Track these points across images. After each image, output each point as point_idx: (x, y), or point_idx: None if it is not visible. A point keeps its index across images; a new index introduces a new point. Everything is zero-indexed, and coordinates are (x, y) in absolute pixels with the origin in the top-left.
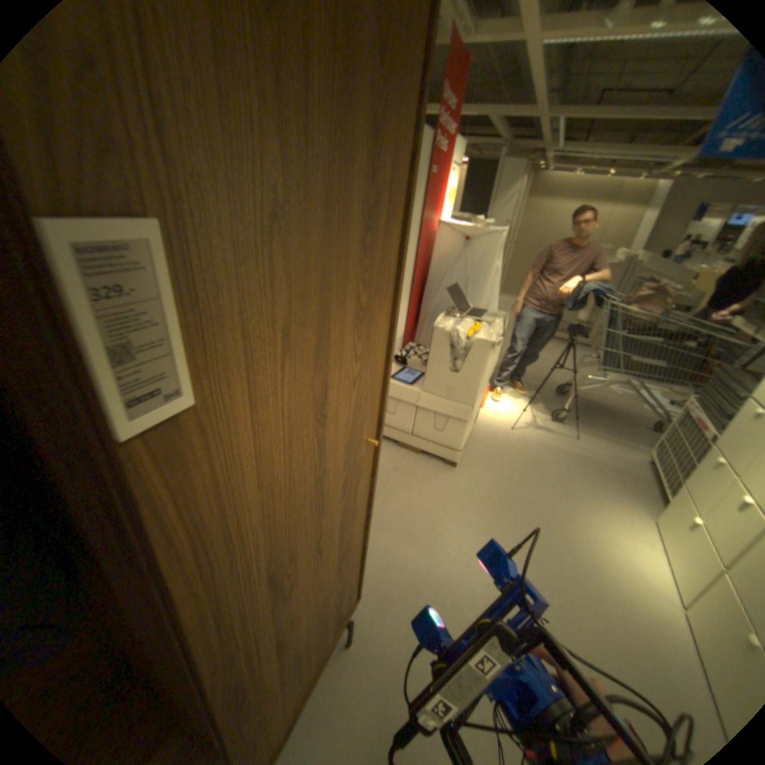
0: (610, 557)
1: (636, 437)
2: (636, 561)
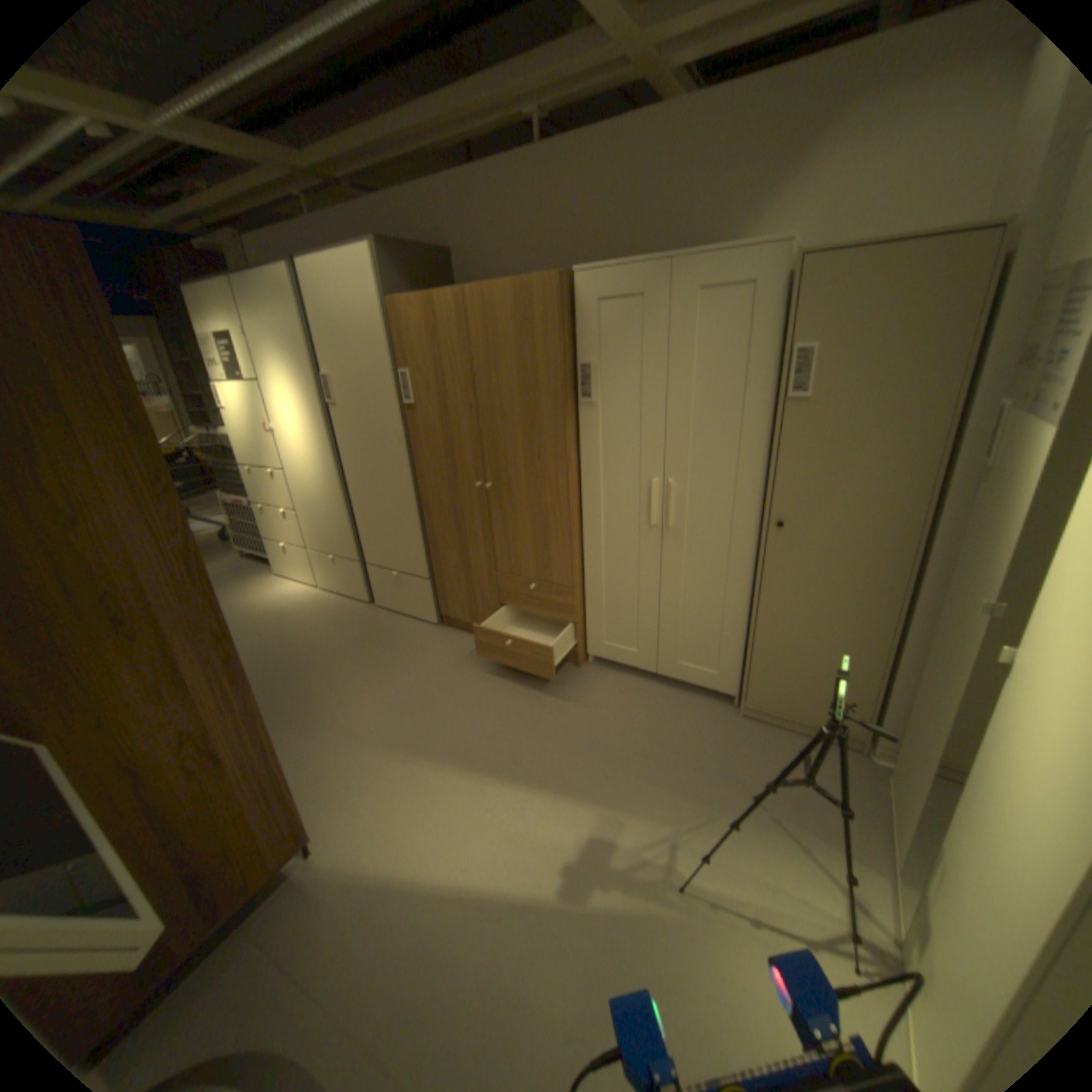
0: (269, 603)
1: (216, 551)
2: (282, 594)
